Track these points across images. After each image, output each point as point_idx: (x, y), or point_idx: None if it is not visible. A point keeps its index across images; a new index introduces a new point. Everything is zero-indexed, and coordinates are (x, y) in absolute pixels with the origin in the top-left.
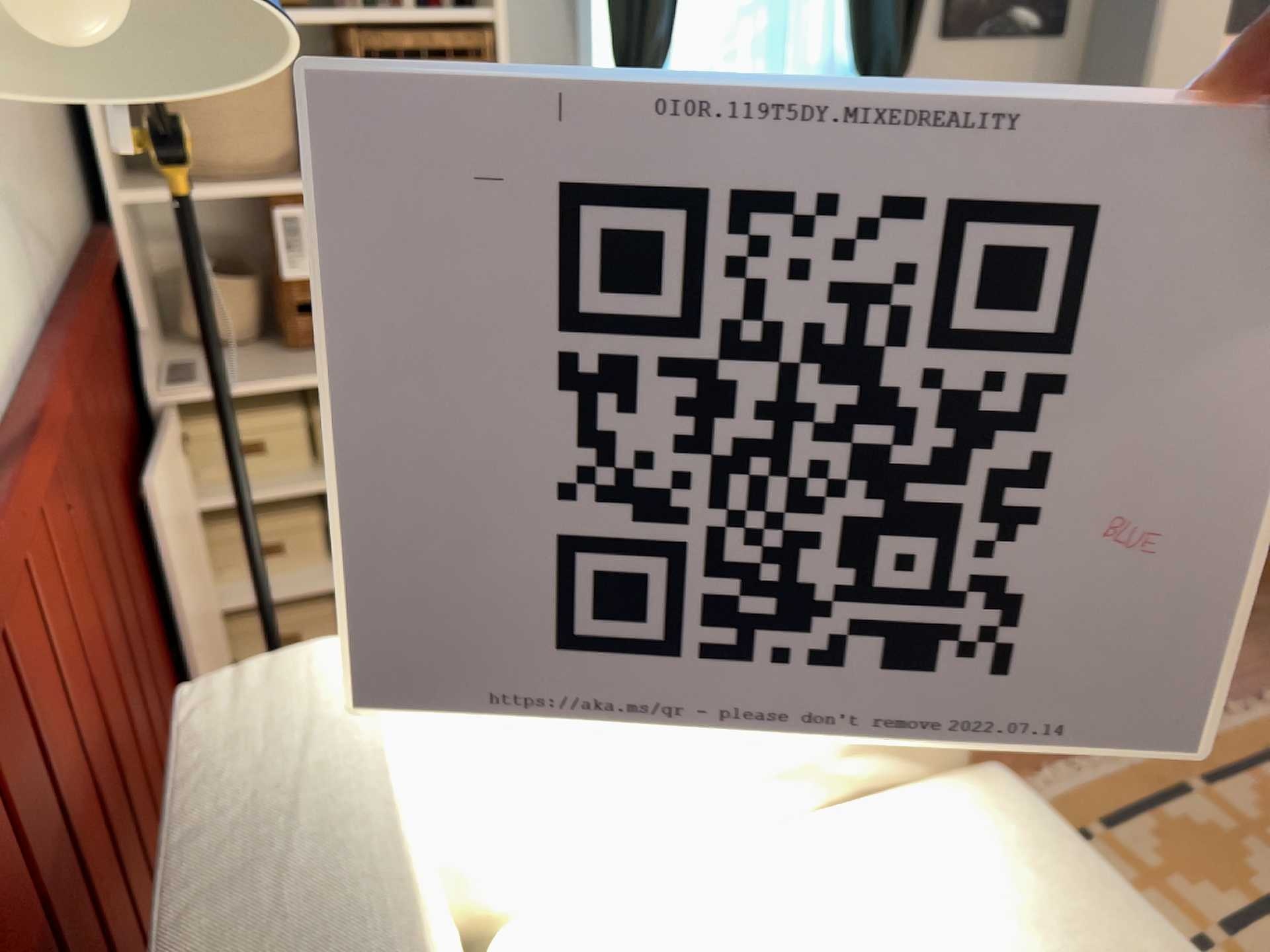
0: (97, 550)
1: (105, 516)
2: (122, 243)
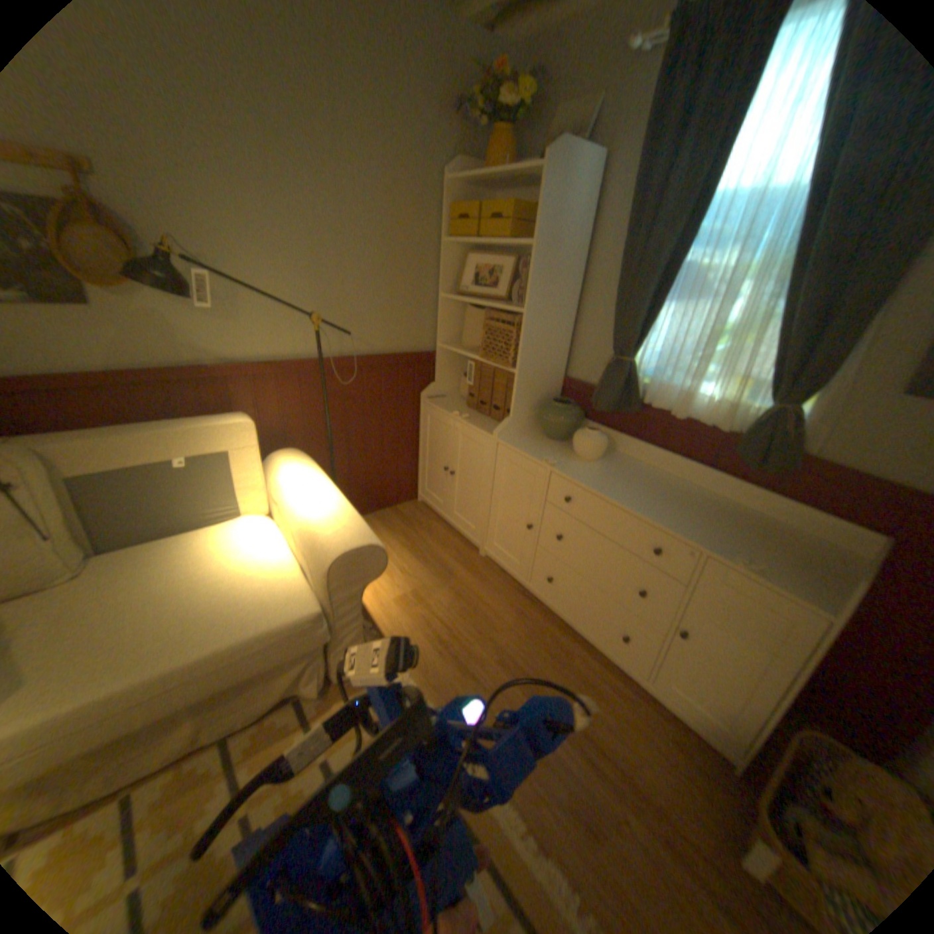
0: (333, 409)
1: (350, 406)
2: (438, 357)
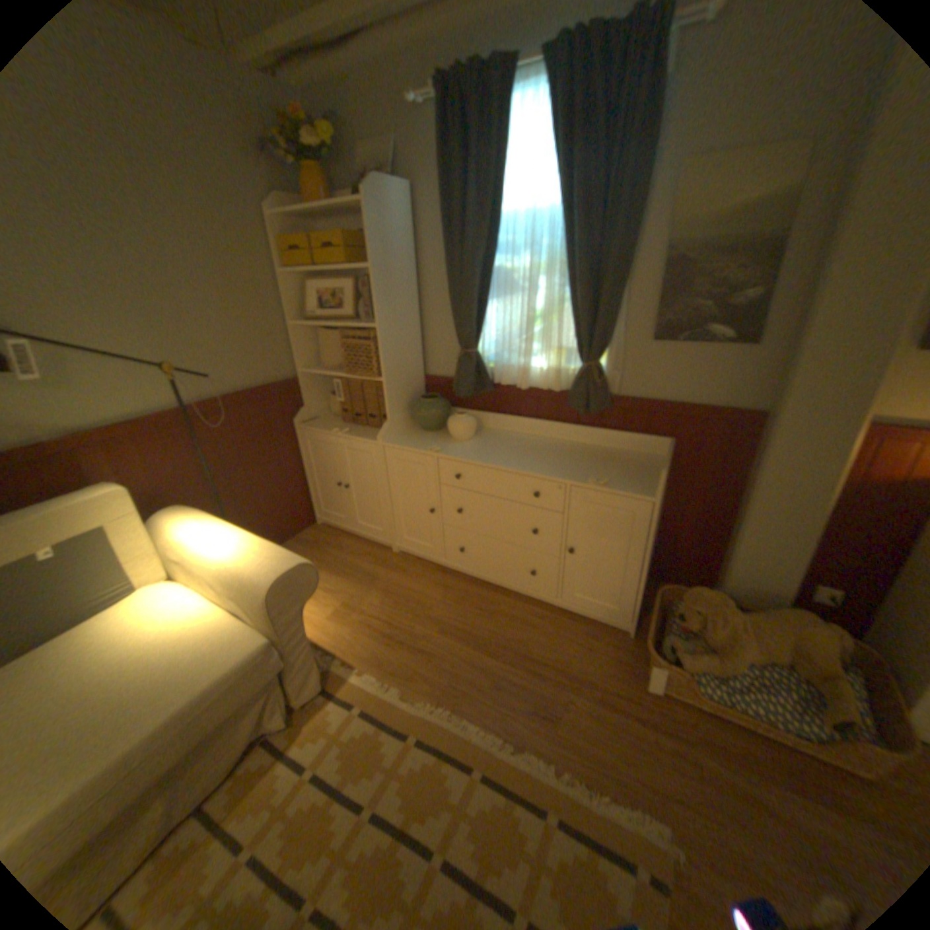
0: (206, 455)
1: (225, 449)
2: (302, 382)
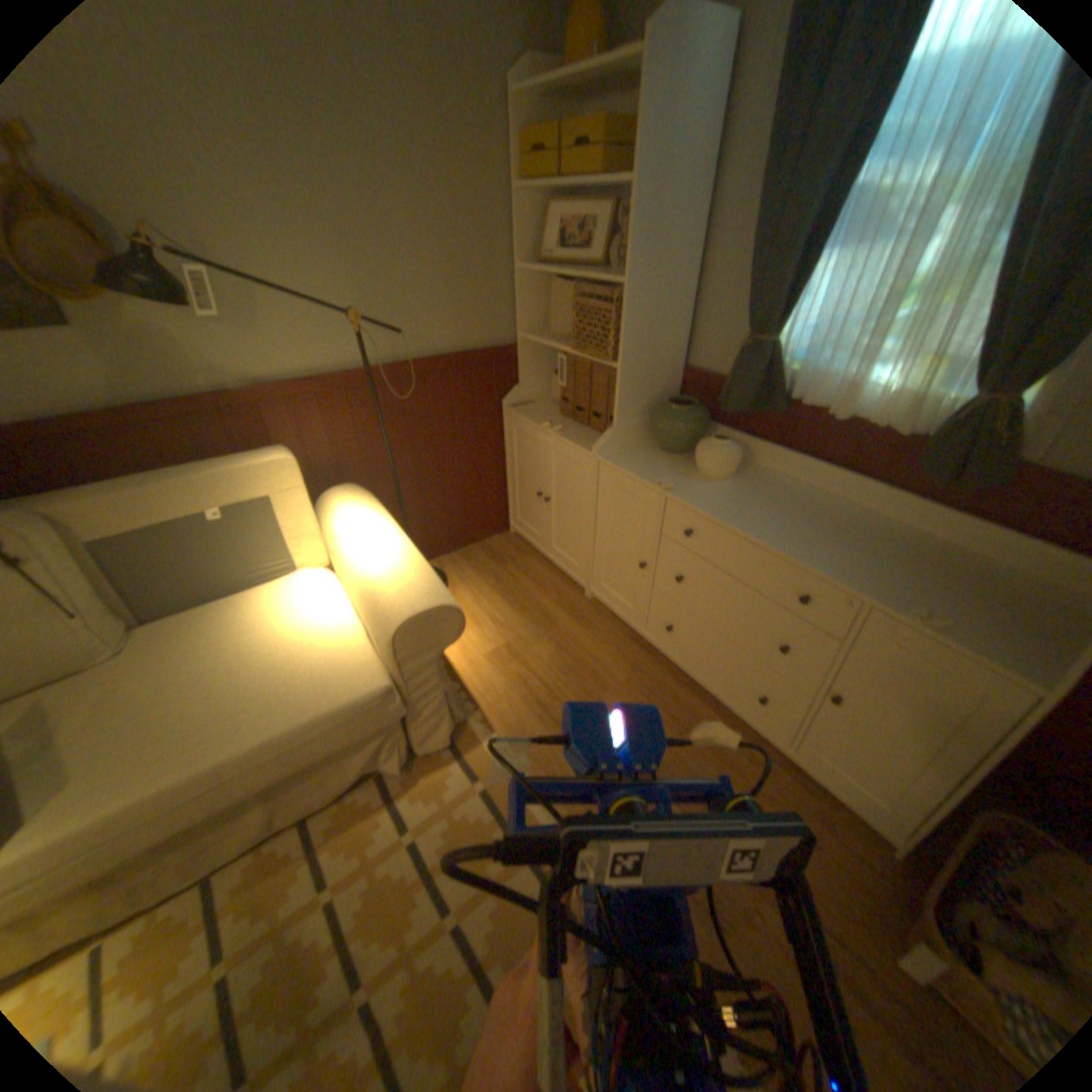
0: (394, 431)
1: (415, 426)
2: (520, 351)
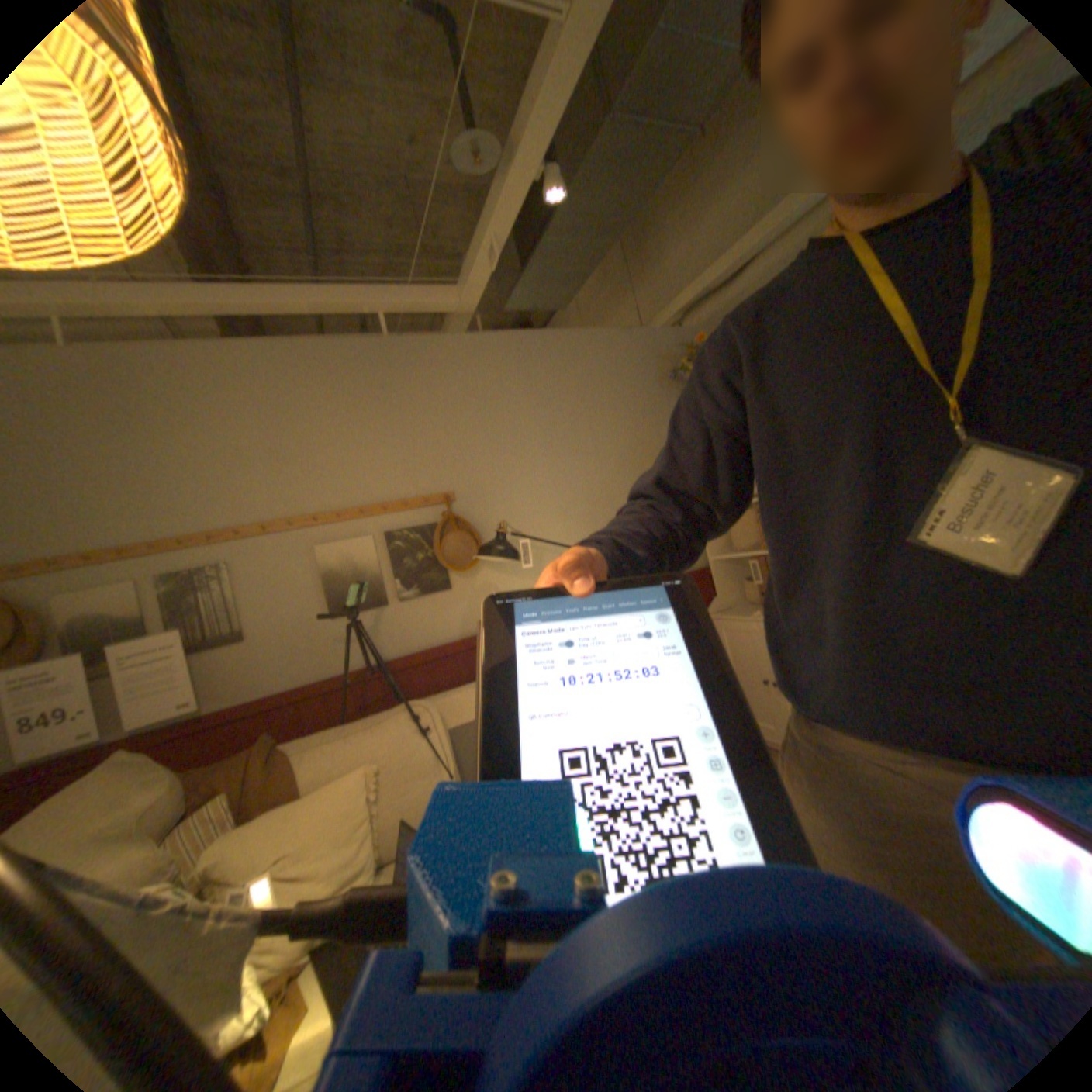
0: None
1: None
2: (713, 569)
